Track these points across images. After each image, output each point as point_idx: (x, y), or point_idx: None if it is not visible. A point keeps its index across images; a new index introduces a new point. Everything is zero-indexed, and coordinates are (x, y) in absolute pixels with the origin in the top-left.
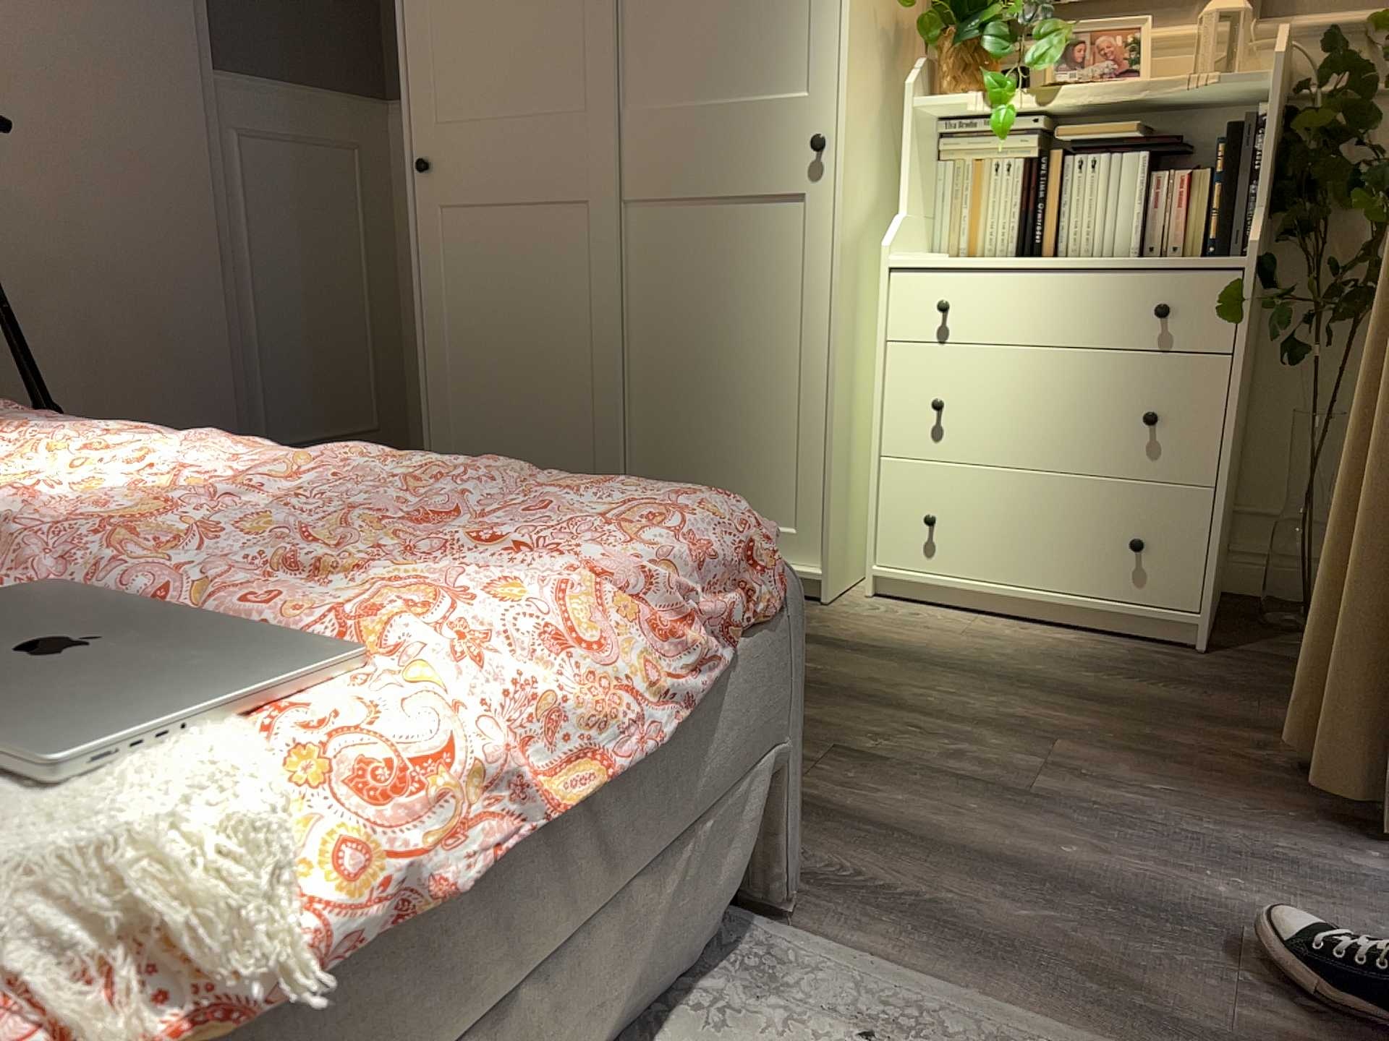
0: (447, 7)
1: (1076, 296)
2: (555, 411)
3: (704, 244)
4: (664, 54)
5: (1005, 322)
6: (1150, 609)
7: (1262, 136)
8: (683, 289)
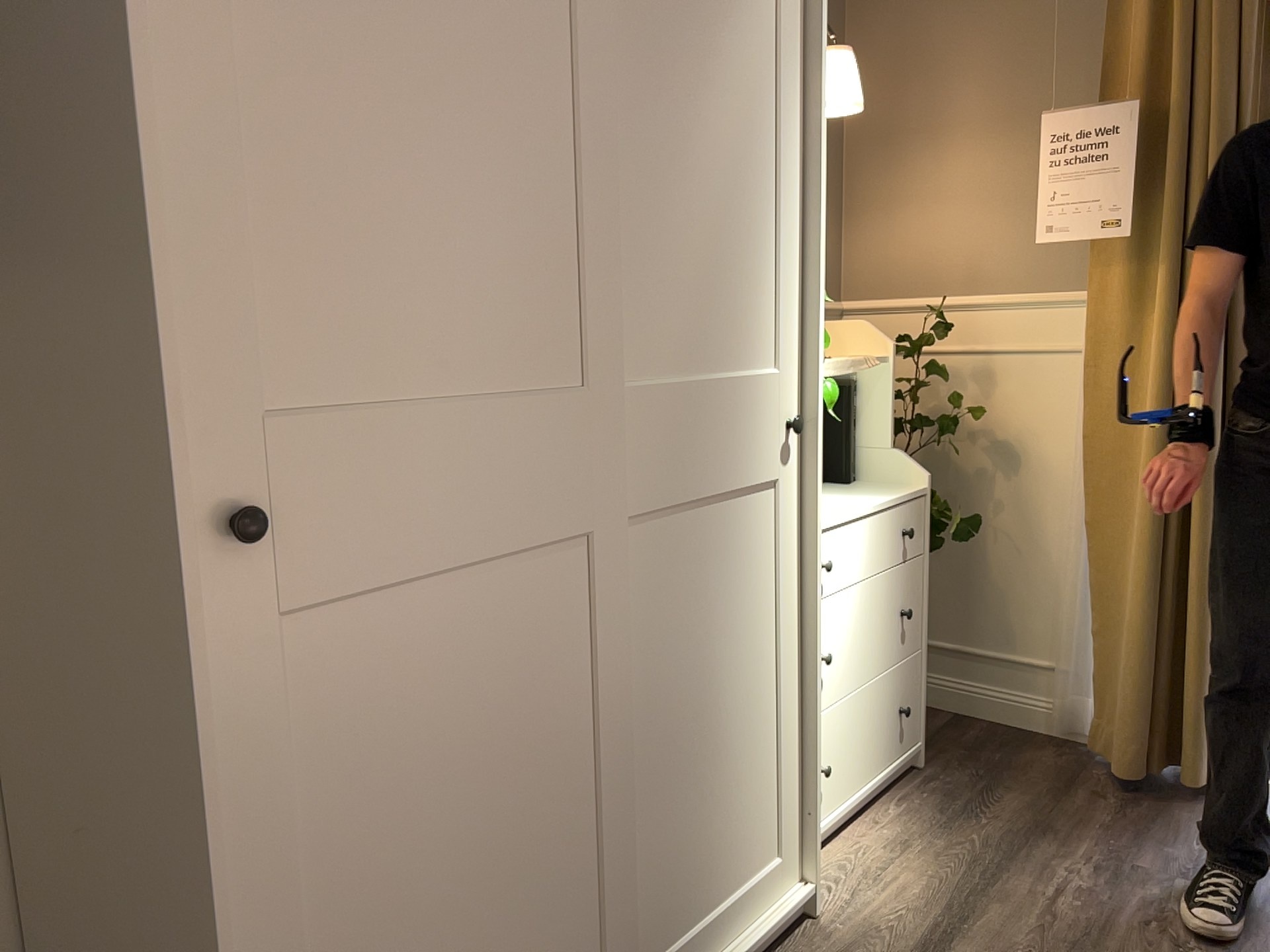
0: (296, 128)
1: (876, 533)
2: (541, 913)
3: (701, 557)
4: (658, 303)
5: (850, 566)
6: (907, 755)
7: (857, 396)
8: (681, 625)
